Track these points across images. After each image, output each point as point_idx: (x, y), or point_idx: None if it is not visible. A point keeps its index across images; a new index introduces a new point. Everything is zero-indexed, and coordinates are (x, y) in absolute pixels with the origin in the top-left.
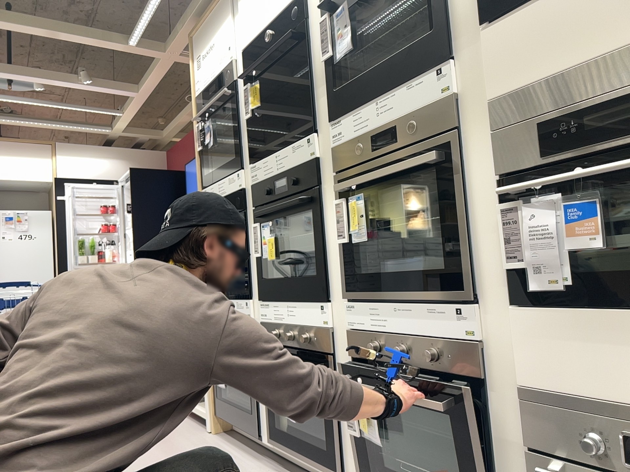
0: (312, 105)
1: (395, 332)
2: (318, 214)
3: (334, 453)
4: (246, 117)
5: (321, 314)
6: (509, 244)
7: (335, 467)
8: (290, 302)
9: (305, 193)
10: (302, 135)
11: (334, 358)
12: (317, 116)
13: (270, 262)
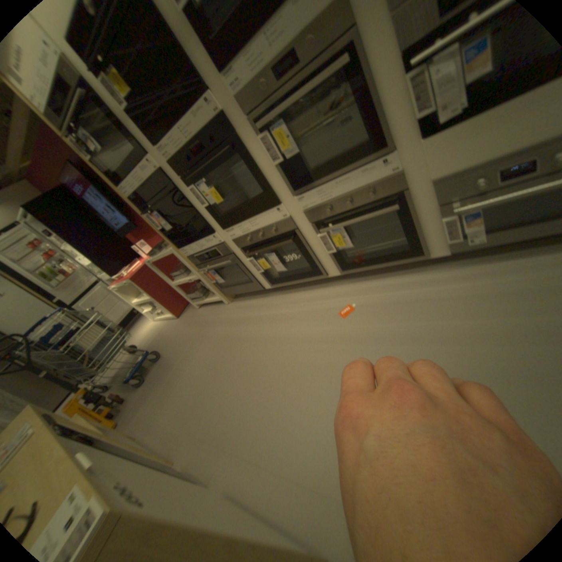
0: (190, 63)
1: (340, 193)
2: (246, 152)
3: (317, 268)
4: (119, 106)
5: (279, 211)
6: (419, 98)
7: (320, 272)
8: (250, 217)
9: (225, 142)
10: (194, 96)
11: (296, 228)
12: (201, 71)
13: (215, 203)
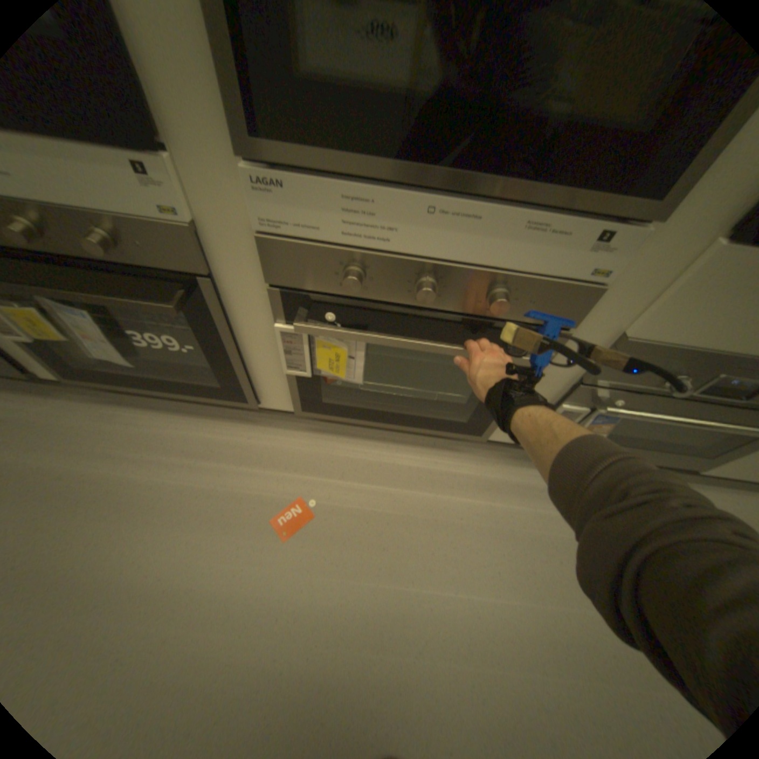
0: None
1: (414, 252)
2: None
3: (236, 387)
4: None
5: (141, 181)
6: None
7: (241, 397)
8: None
9: None
10: None
11: (205, 274)
12: None
13: None
